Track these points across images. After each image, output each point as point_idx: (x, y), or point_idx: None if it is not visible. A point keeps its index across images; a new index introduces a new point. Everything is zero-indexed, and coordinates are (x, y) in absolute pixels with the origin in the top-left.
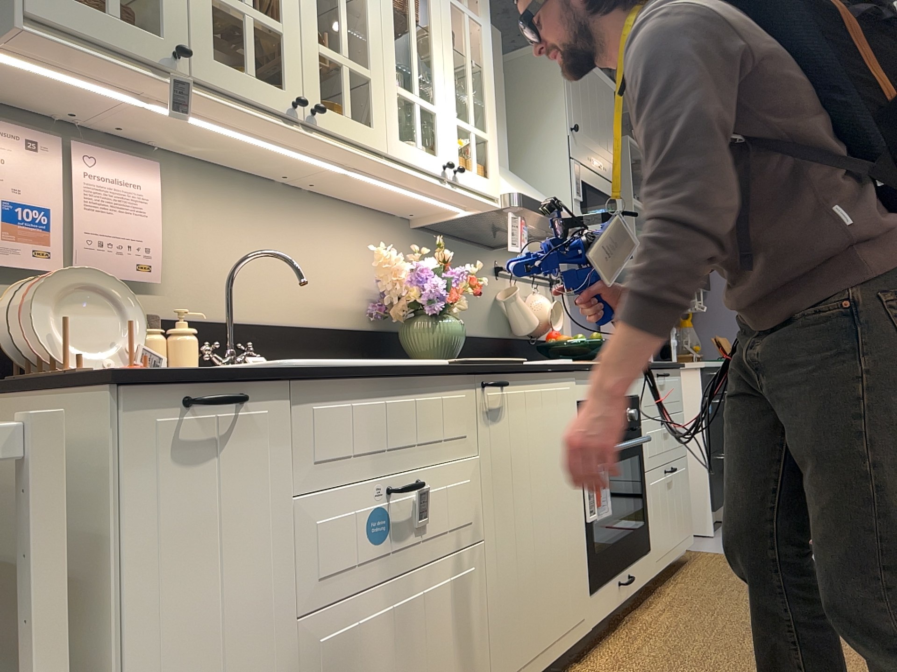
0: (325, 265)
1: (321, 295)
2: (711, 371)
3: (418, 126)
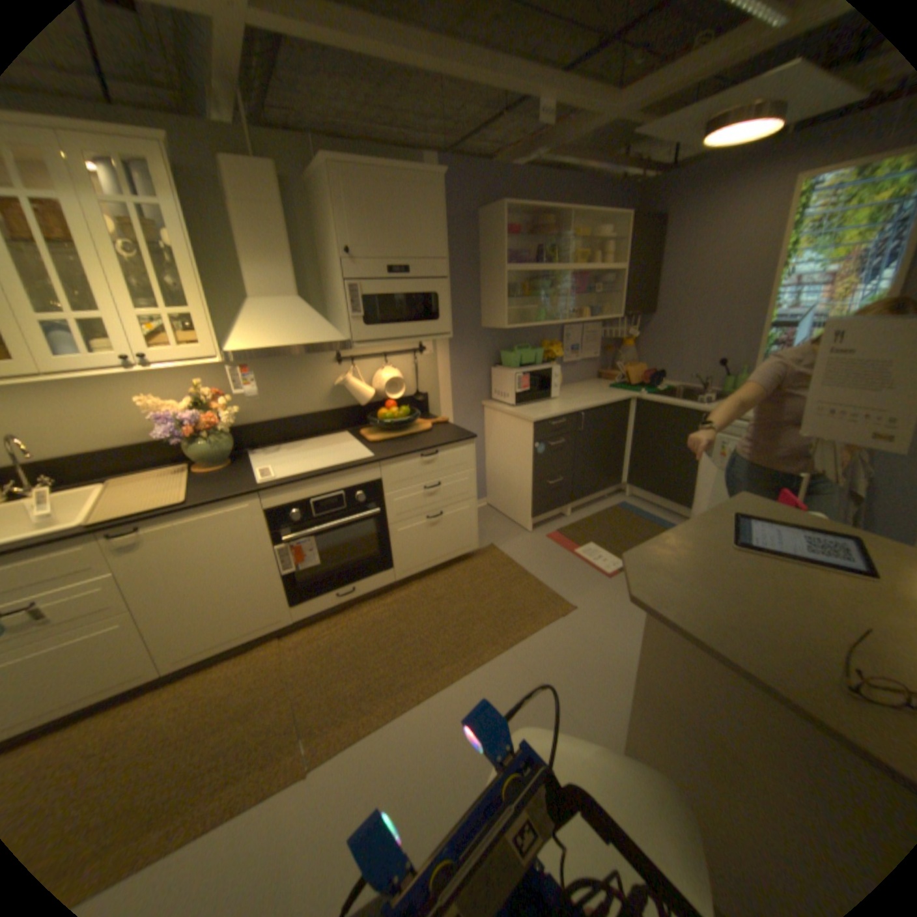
0: (127, 407)
1: (127, 426)
2: (549, 423)
3: (83, 337)
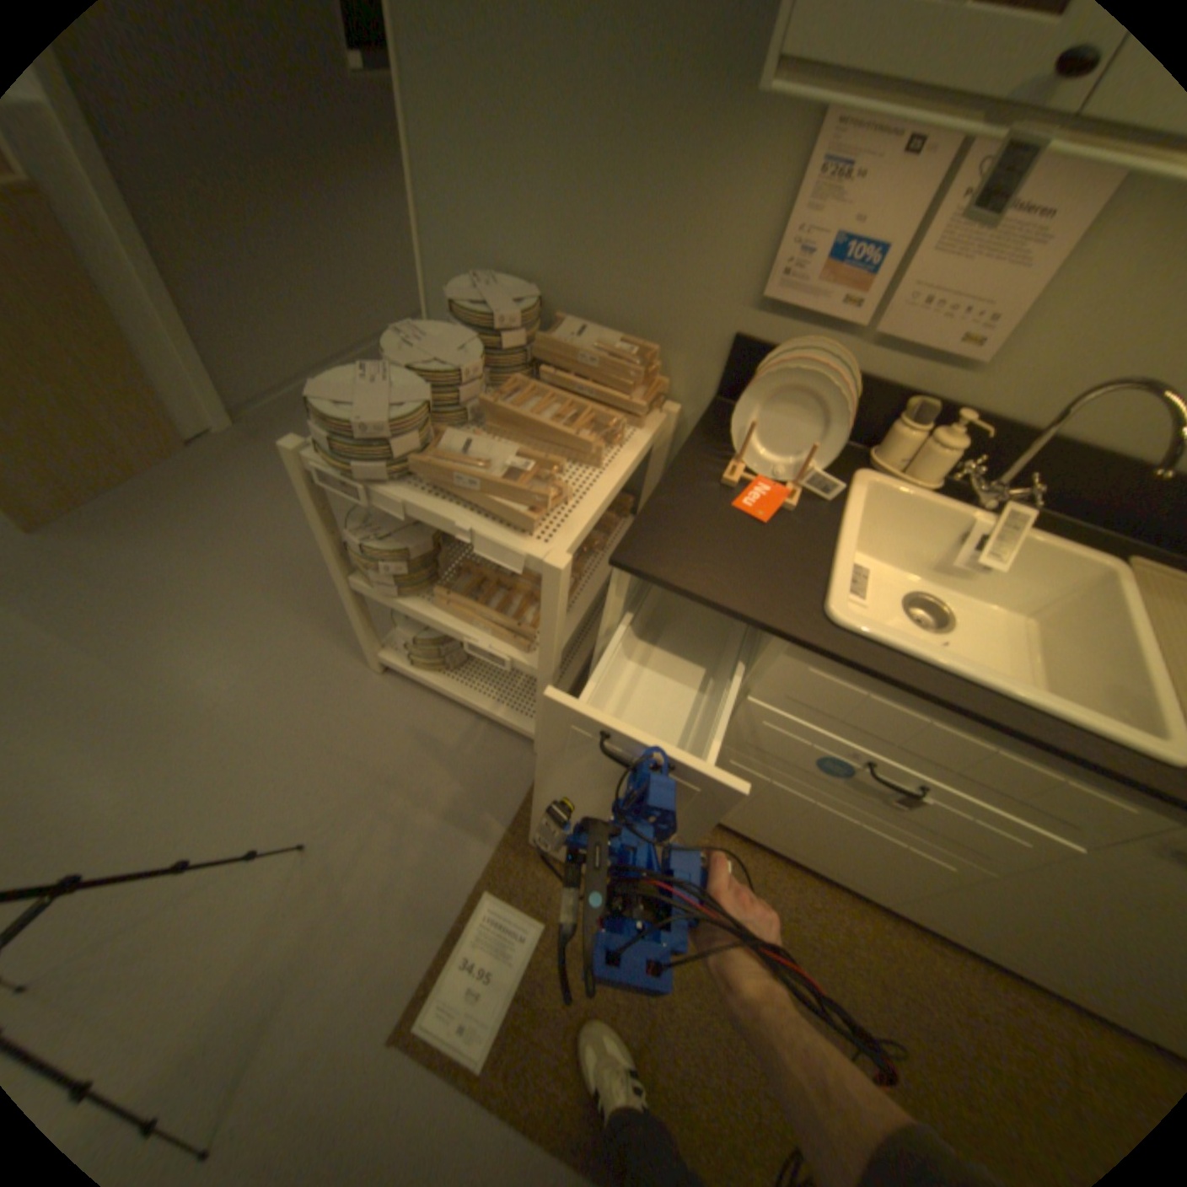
0: None
1: None
2: None
3: None
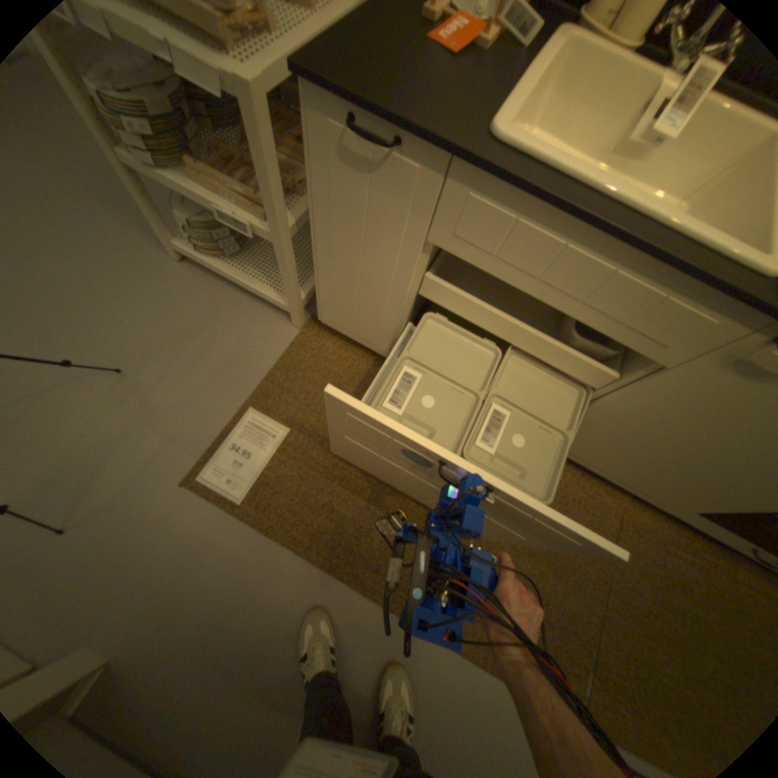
0: None
1: None
2: None
3: None
